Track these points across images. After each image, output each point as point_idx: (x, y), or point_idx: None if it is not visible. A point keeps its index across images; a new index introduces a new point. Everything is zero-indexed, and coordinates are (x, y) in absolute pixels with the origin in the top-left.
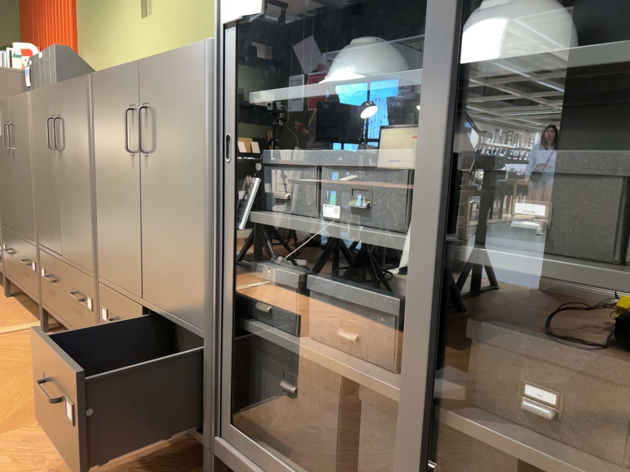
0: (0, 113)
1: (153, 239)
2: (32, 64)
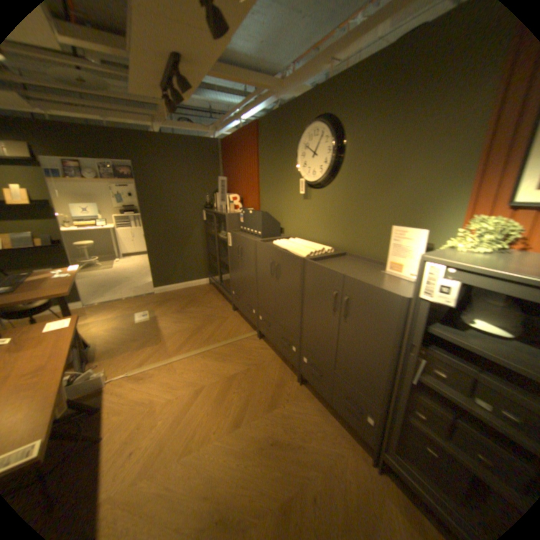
0: (232, 237)
1: (345, 353)
2: (243, 212)
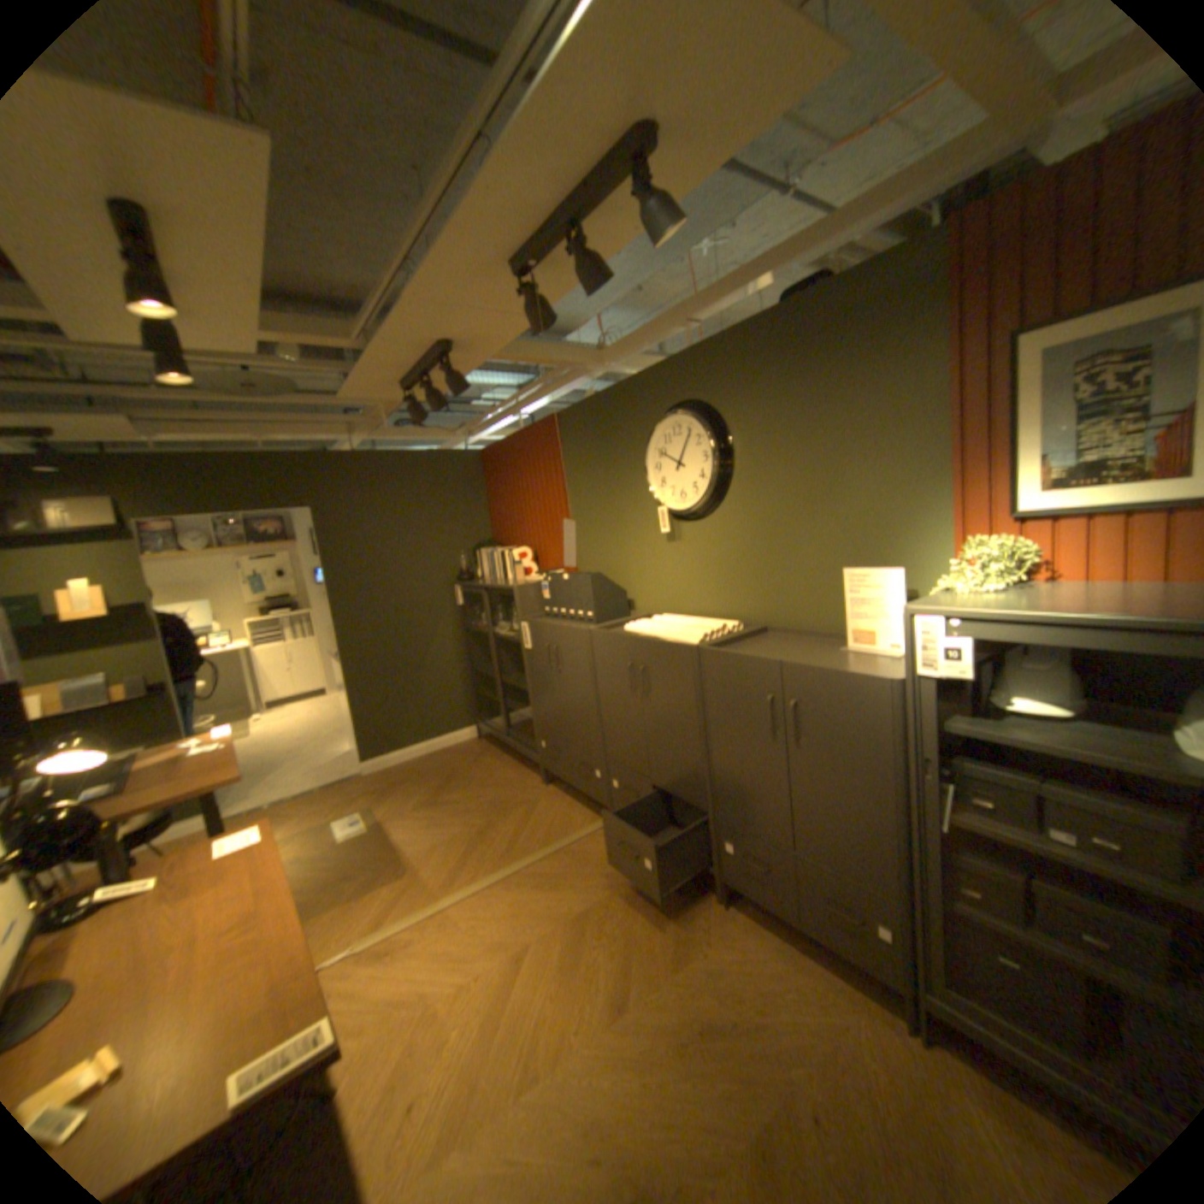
0: (534, 631)
1: (811, 809)
2: (550, 580)
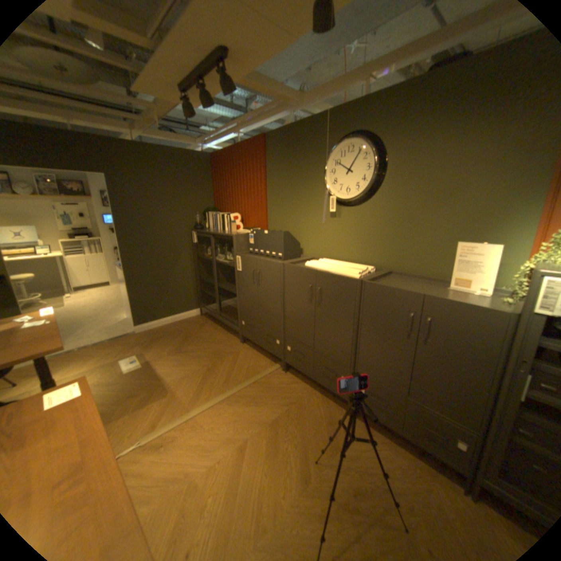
0: (245, 261)
1: (427, 377)
2: (256, 233)
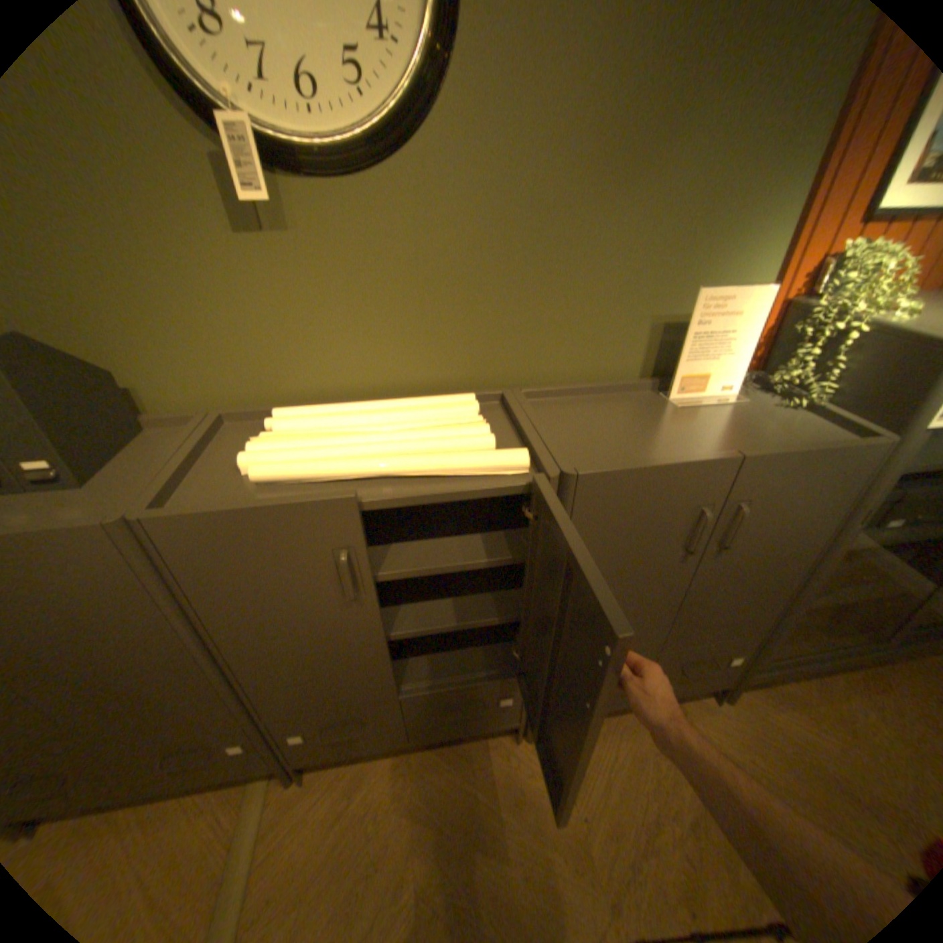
0: None
1: (705, 607)
2: None
